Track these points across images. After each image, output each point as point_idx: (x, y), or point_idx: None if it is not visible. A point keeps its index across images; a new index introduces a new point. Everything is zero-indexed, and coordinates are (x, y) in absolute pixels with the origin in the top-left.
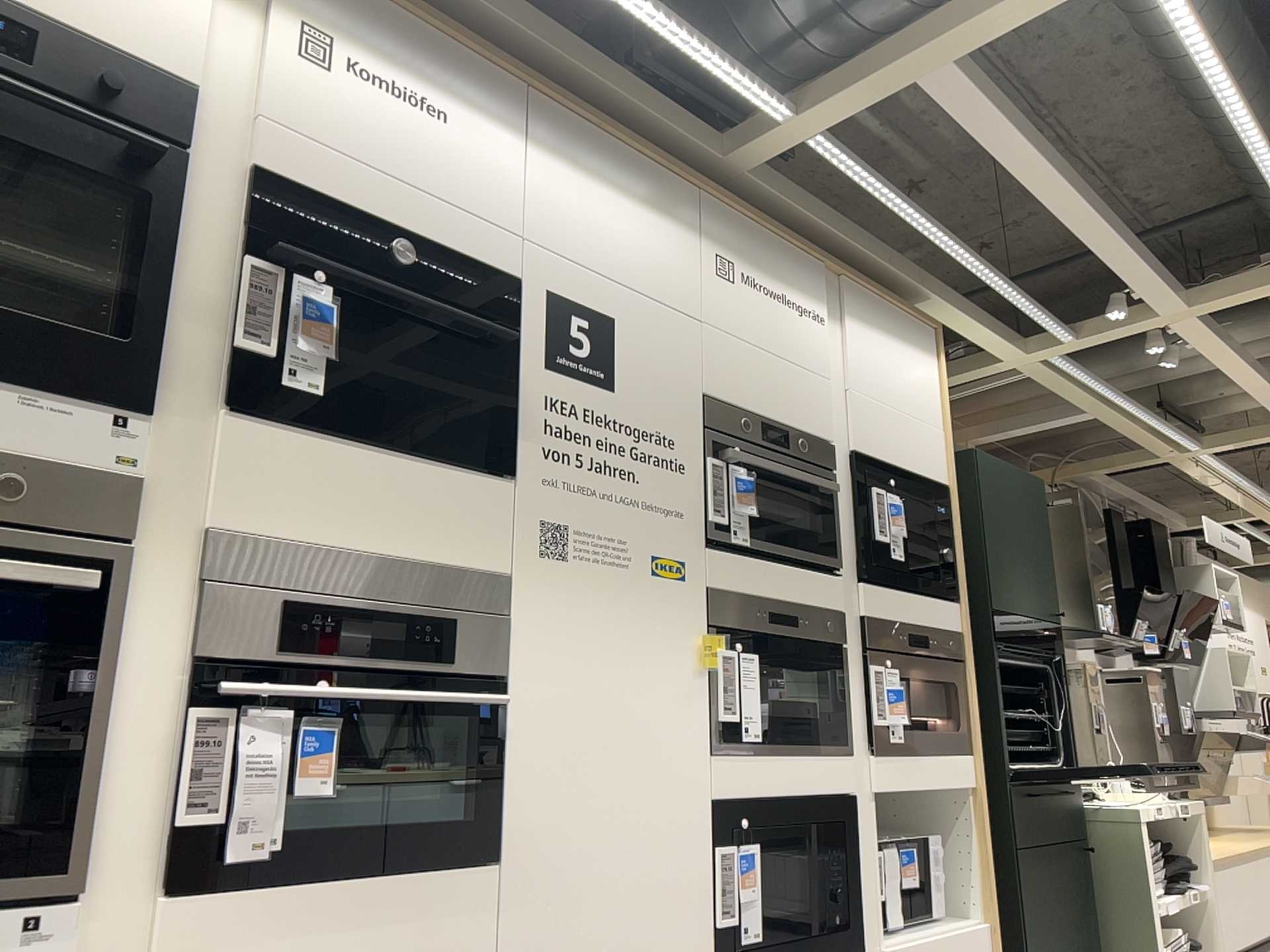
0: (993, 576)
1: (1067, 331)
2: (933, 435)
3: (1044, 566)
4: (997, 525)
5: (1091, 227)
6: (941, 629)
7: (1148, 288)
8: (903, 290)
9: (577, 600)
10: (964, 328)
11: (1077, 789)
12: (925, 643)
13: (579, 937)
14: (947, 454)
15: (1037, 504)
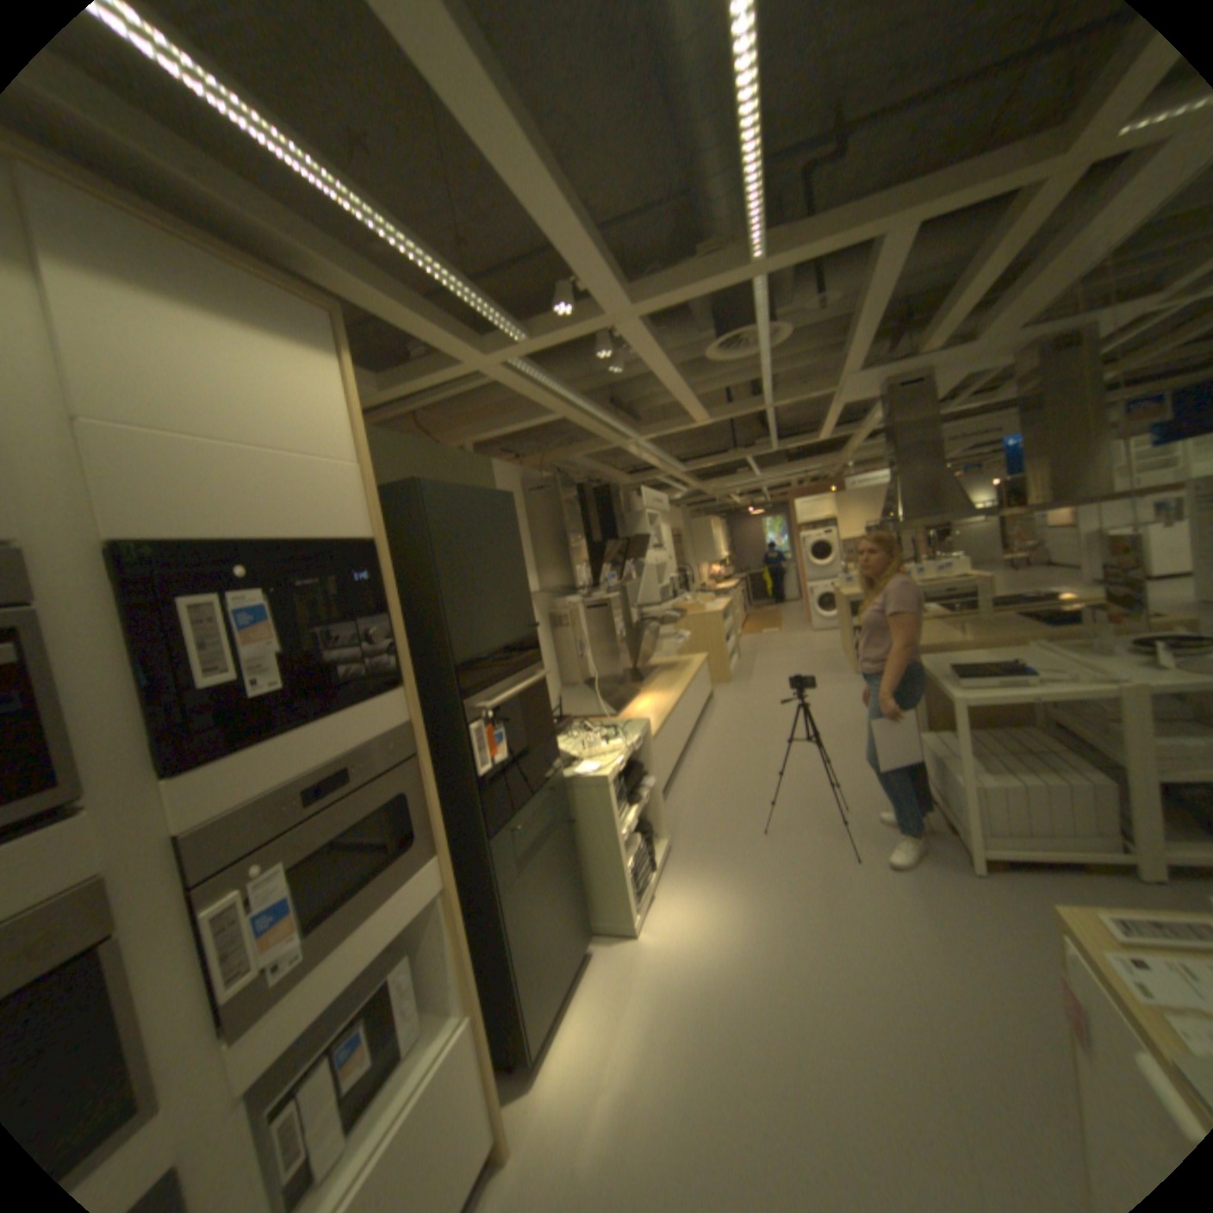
0: (455, 627)
1: (522, 332)
2: (338, 476)
3: (518, 584)
4: (458, 565)
5: (506, 140)
6: (371, 742)
7: (595, 276)
8: (262, 244)
9: None
10: (399, 321)
11: (559, 778)
12: (338, 785)
13: None
14: (368, 498)
15: (507, 524)
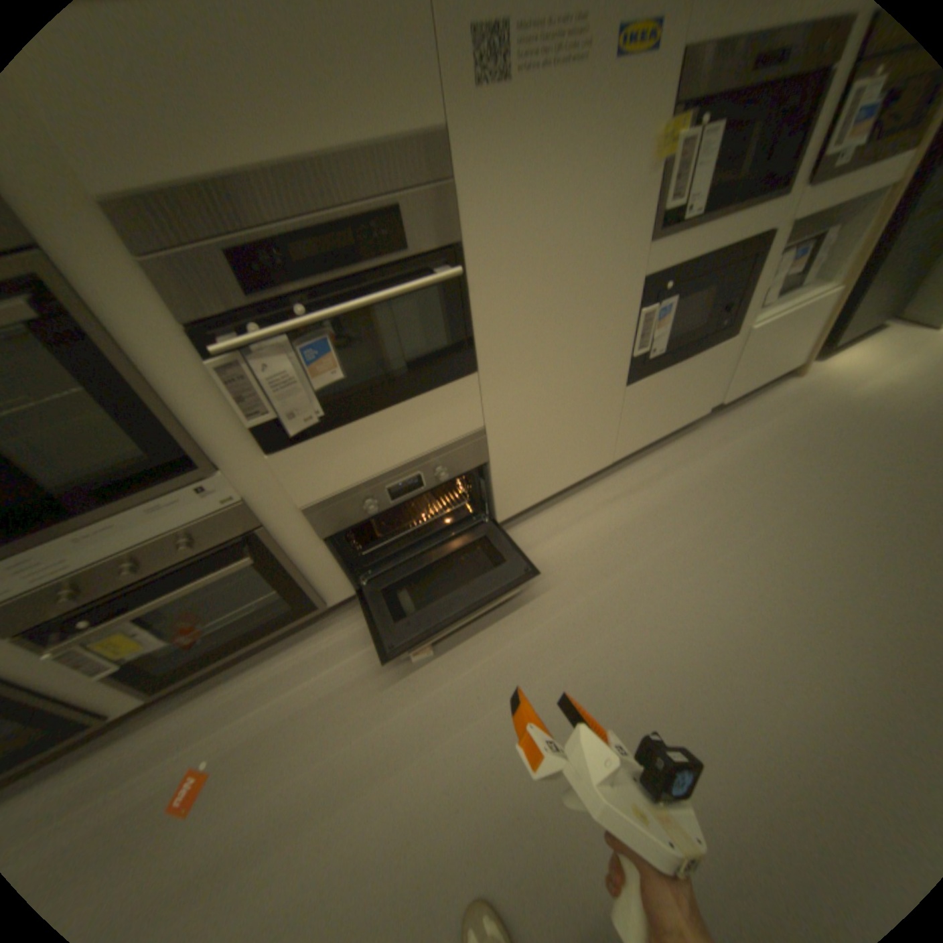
0: None
1: None
2: None
3: None
4: None
5: None
6: None
7: None
8: None
9: (523, 130)
10: None
11: None
12: None
13: (535, 390)
14: None
15: None
